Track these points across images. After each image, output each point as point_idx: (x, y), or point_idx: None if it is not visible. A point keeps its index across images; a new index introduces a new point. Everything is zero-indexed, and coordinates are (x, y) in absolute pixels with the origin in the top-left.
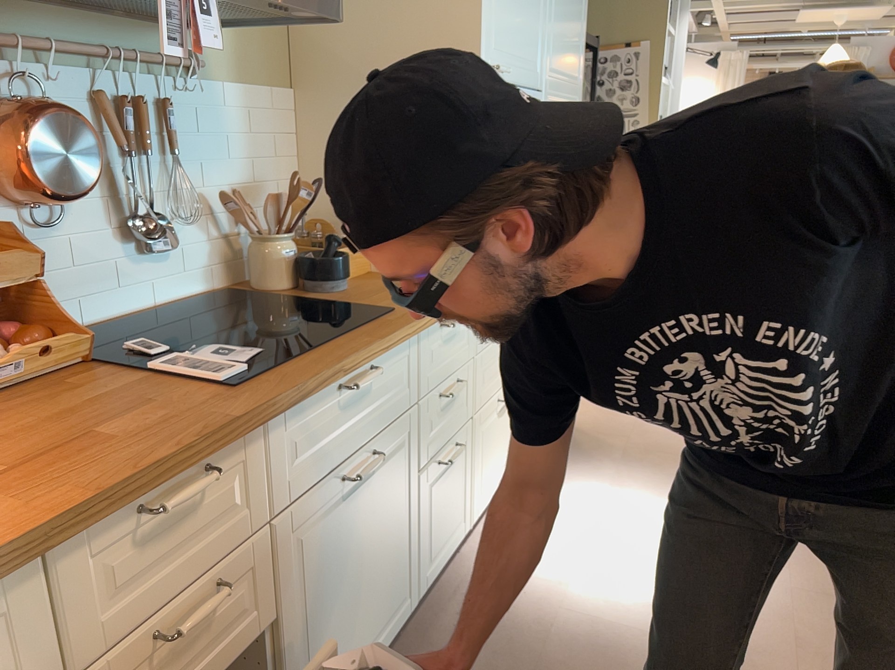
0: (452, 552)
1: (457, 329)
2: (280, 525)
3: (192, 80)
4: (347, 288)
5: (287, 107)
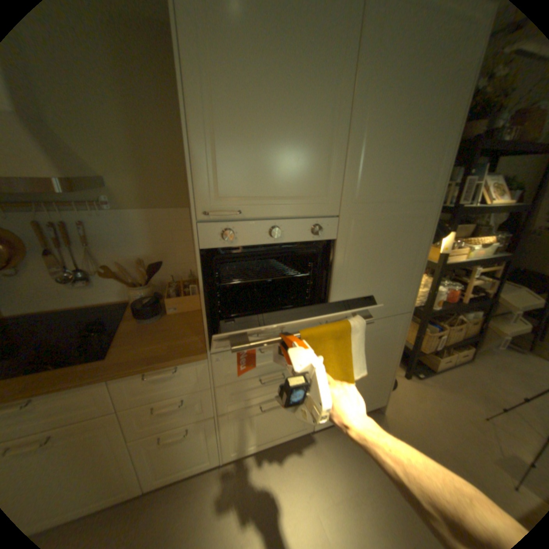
0: (194, 473)
1: (176, 375)
2: None
3: (101, 210)
4: (150, 323)
5: (181, 217)
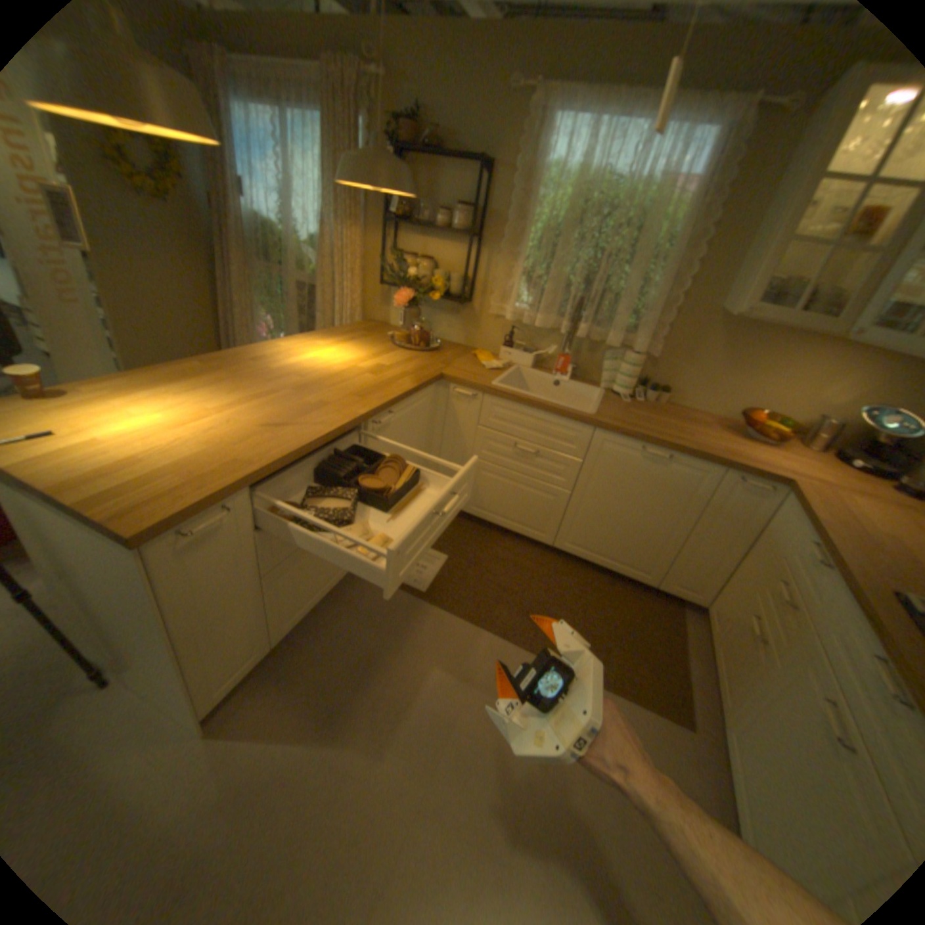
0: None
1: None
2: (816, 647)
3: None
4: None
5: None
